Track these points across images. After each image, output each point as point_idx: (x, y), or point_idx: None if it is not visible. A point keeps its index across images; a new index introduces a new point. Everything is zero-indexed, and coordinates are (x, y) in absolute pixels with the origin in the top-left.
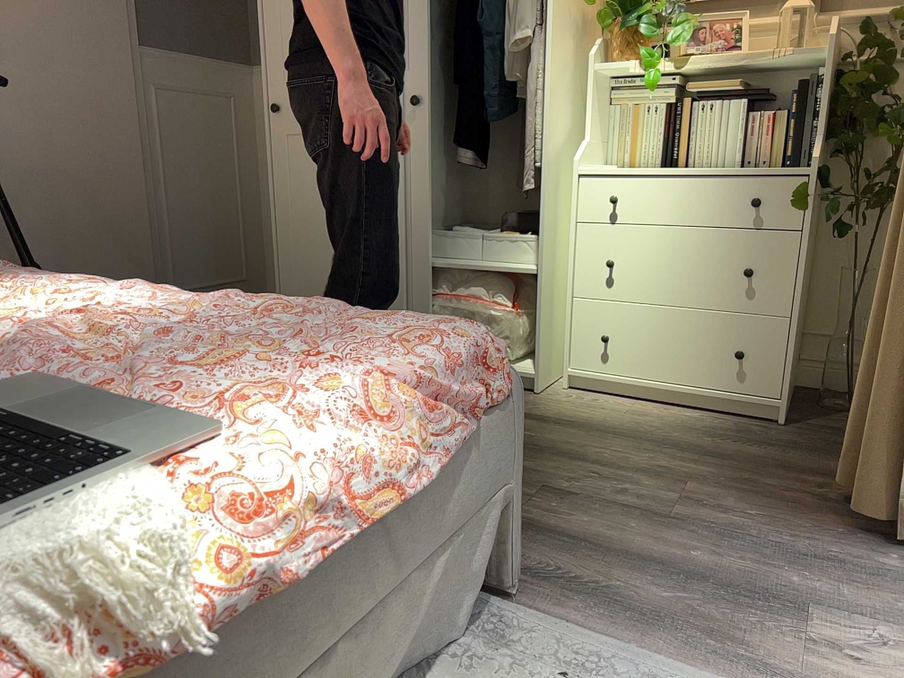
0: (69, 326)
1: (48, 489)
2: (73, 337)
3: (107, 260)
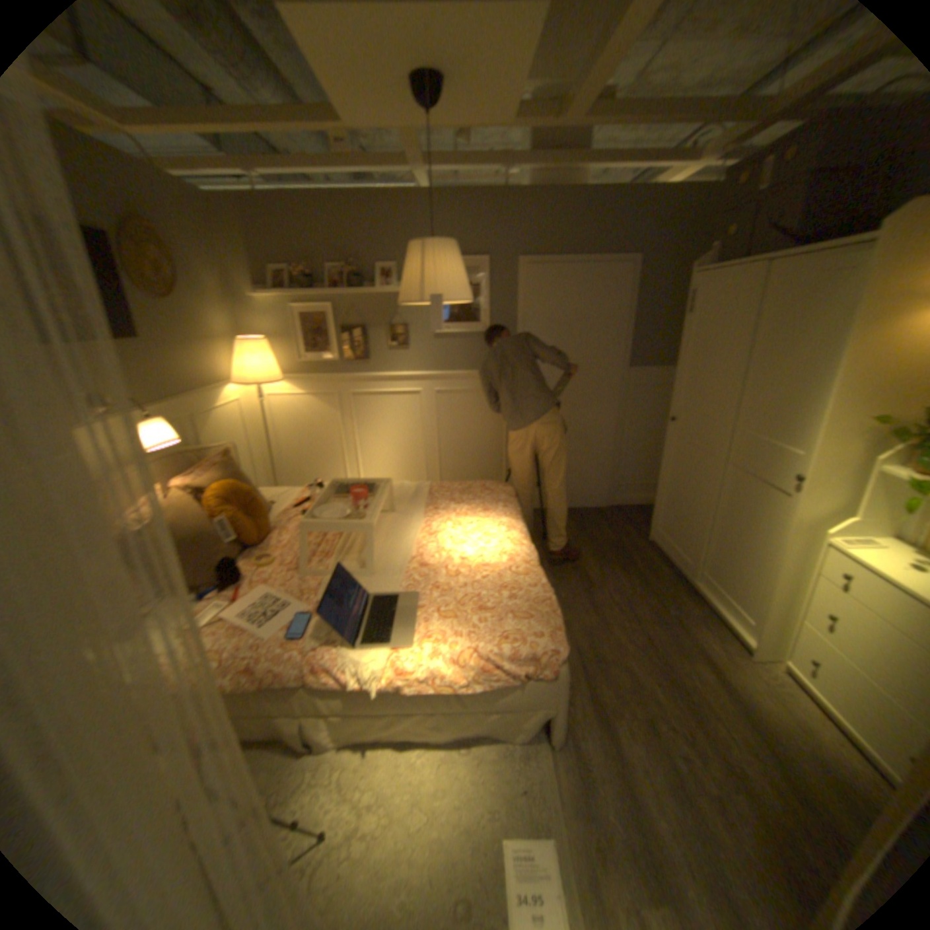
0: (461, 561)
1: (377, 641)
2: (455, 569)
3: (584, 468)
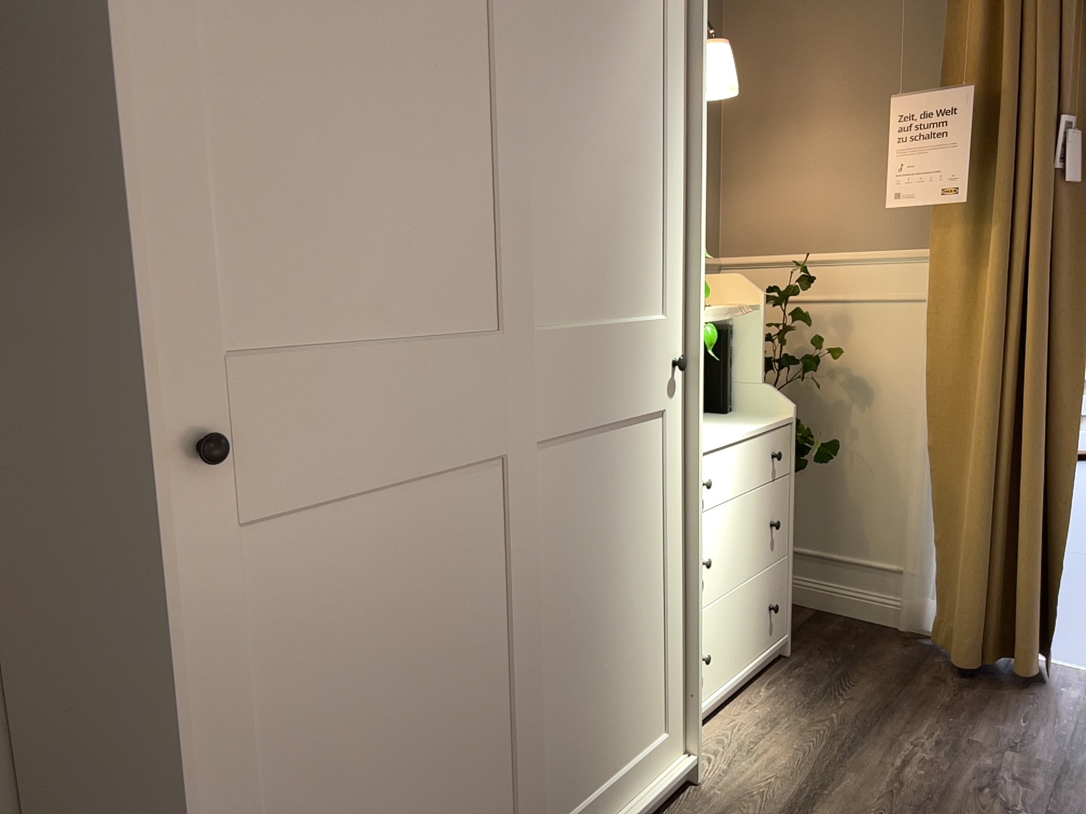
0: None
1: None
2: None
3: None
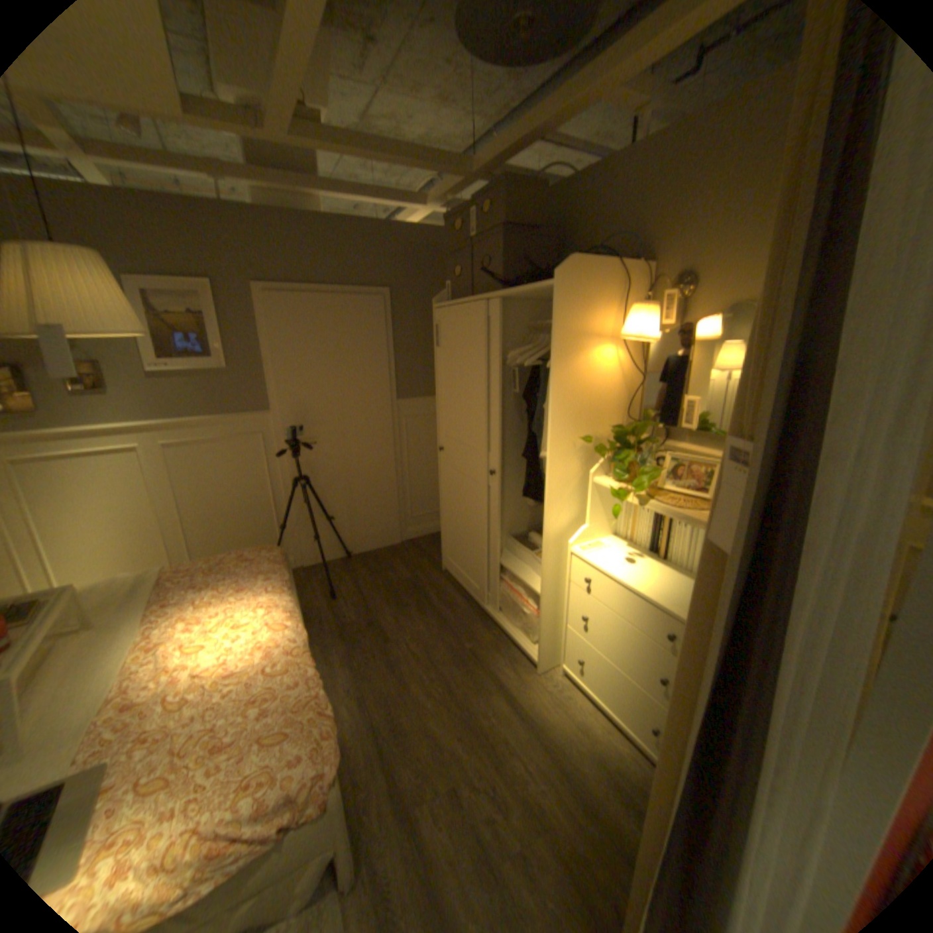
0: (193, 678)
1: None
2: (181, 695)
3: (371, 506)
